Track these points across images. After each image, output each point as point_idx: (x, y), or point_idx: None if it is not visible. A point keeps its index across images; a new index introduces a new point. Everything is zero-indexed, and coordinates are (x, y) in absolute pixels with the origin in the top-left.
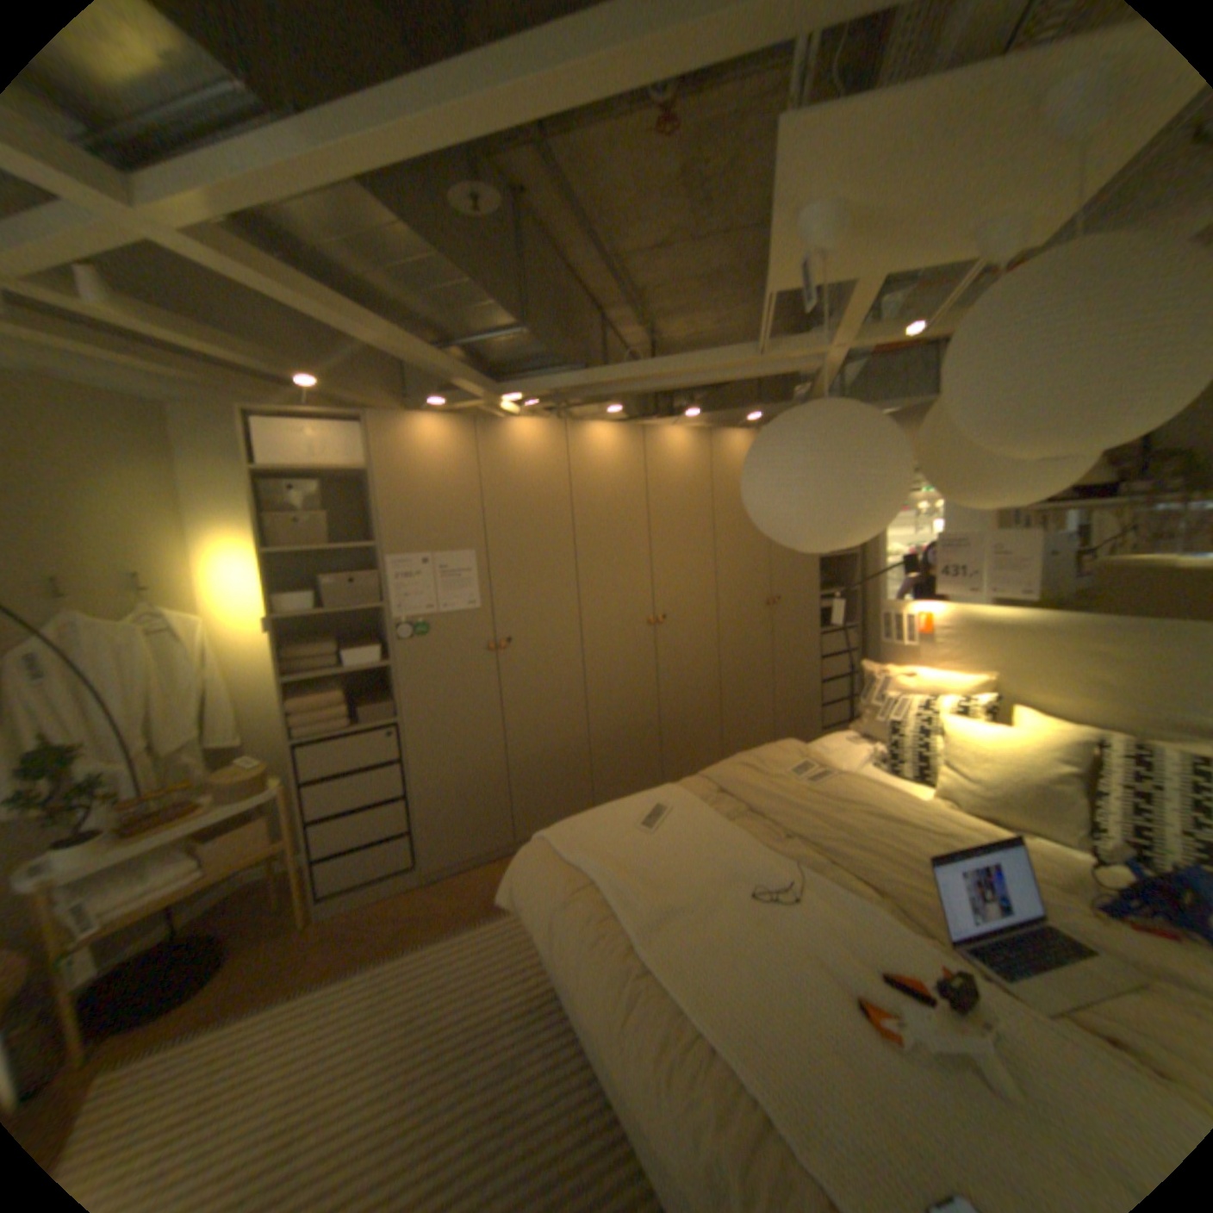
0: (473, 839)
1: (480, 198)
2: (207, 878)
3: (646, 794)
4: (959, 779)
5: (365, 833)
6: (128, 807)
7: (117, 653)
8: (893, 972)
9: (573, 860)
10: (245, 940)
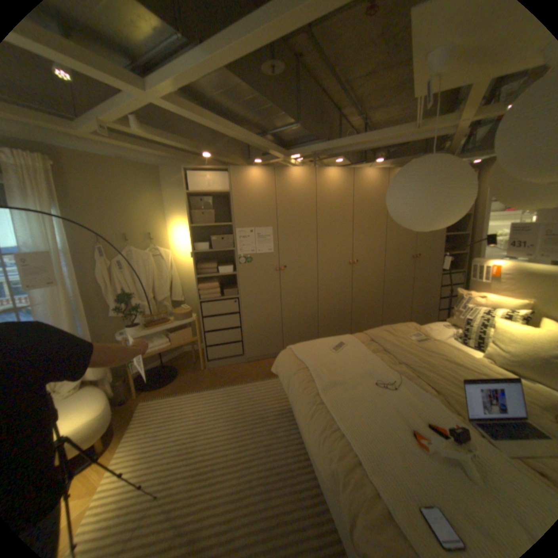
0: (266, 347)
1: (274, 67)
2: (171, 346)
3: (337, 337)
4: (498, 349)
5: (225, 339)
6: (147, 317)
7: (143, 262)
8: (434, 424)
9: (300, 358)
10: (183, 370)
